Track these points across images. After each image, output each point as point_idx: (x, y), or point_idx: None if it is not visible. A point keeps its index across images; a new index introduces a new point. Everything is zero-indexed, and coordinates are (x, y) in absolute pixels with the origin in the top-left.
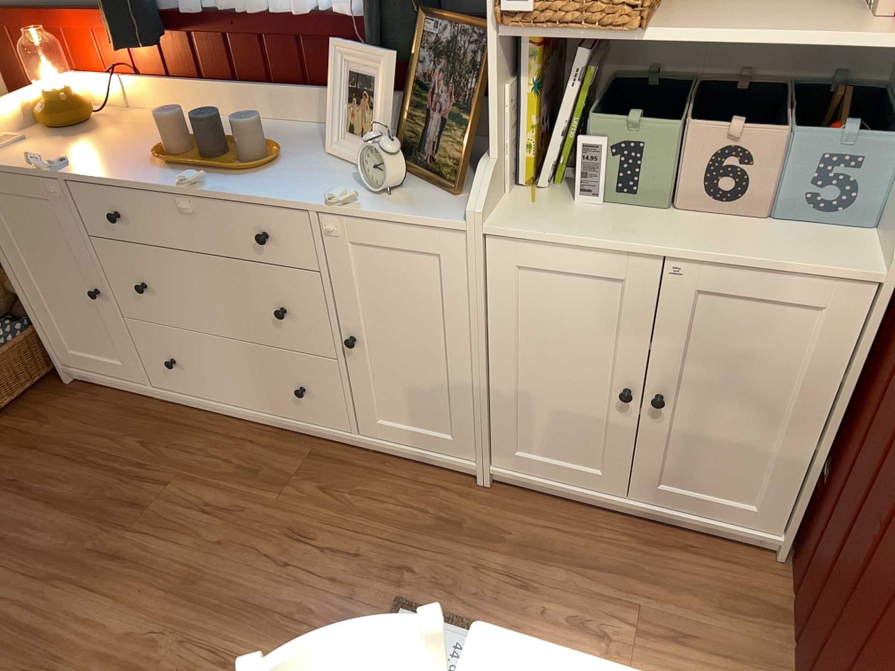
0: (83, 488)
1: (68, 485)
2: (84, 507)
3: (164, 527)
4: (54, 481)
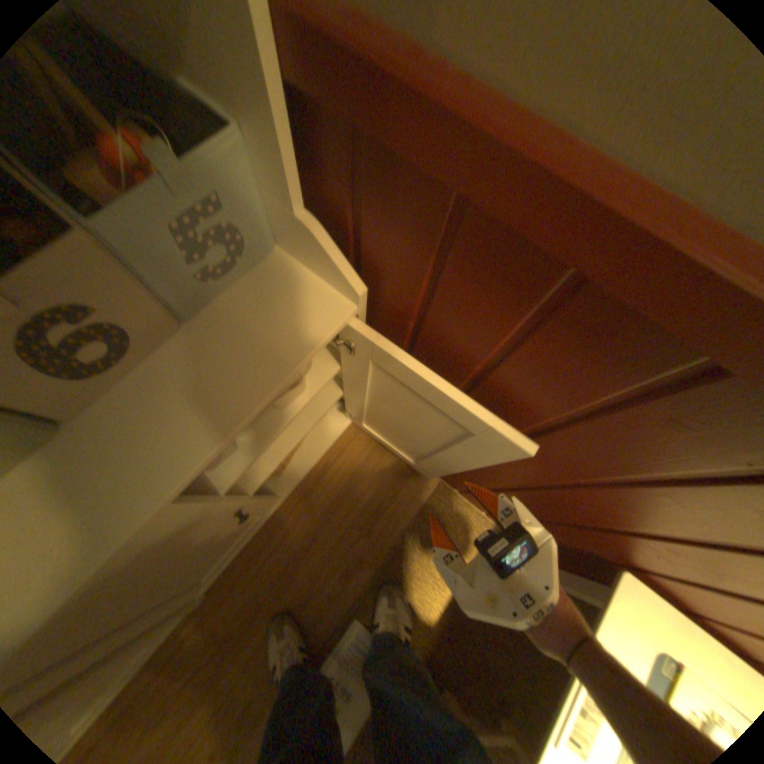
0: None
1: None
2: None
3: None
4: None
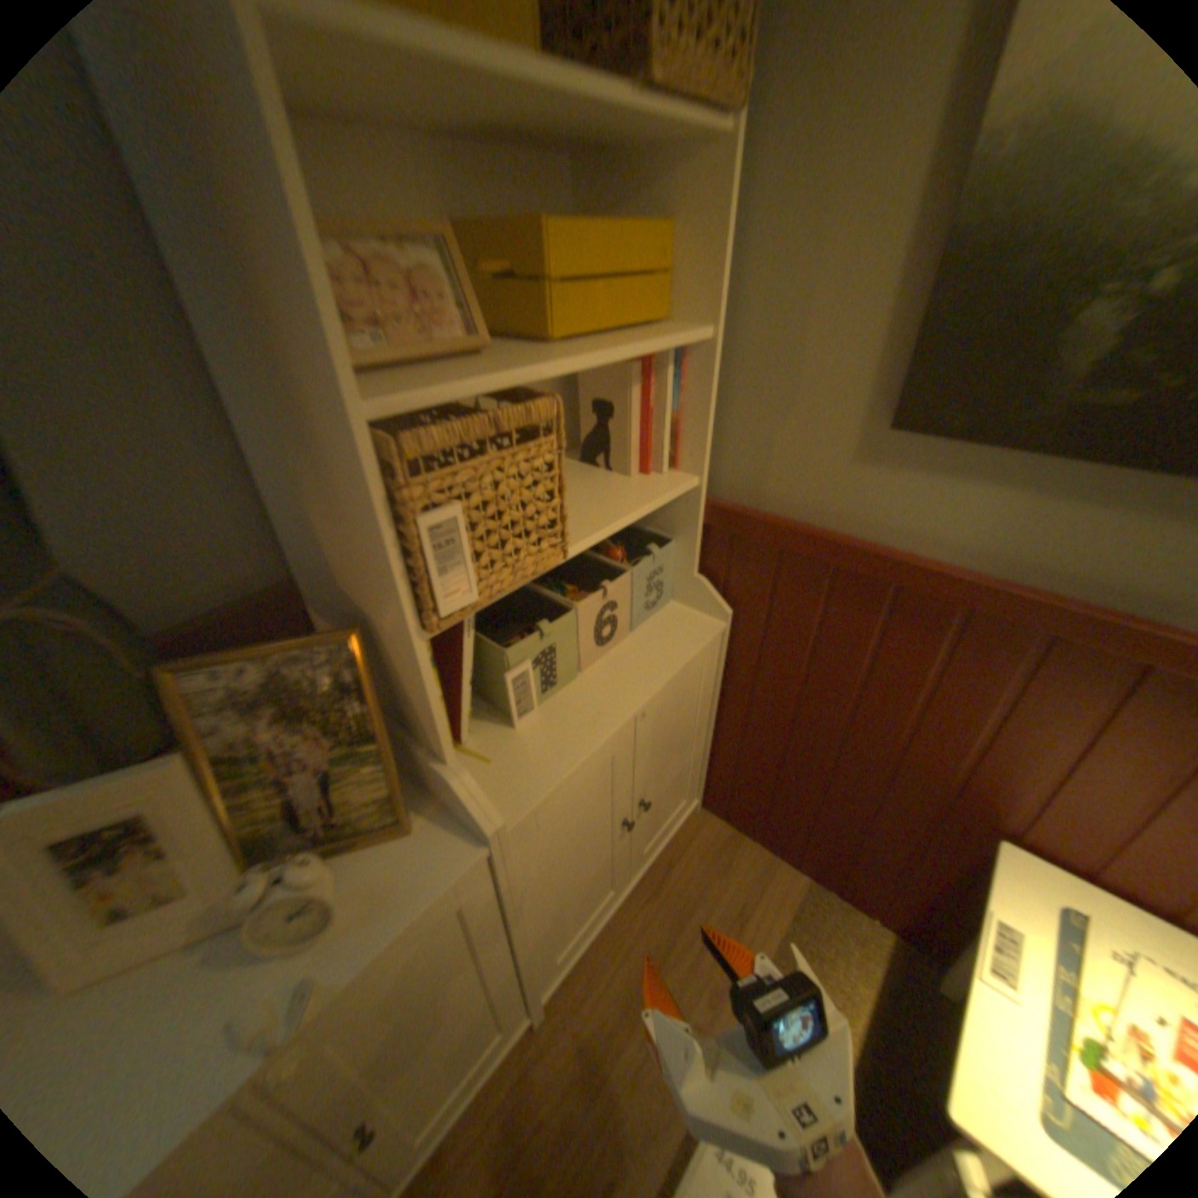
0: None
1: None
2: None
3: None
4: None
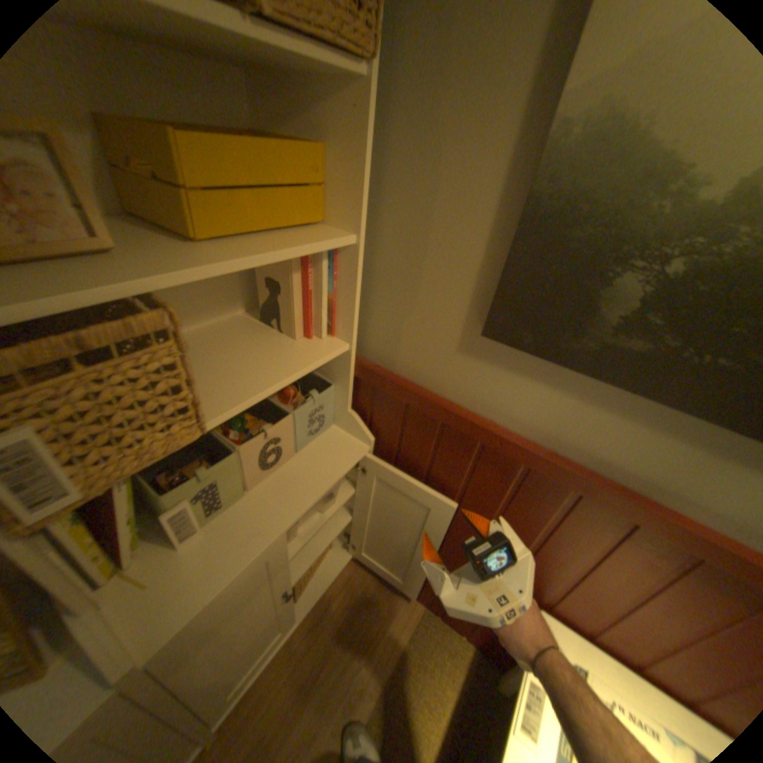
0: None
1: None
2: None
3: None
4: None
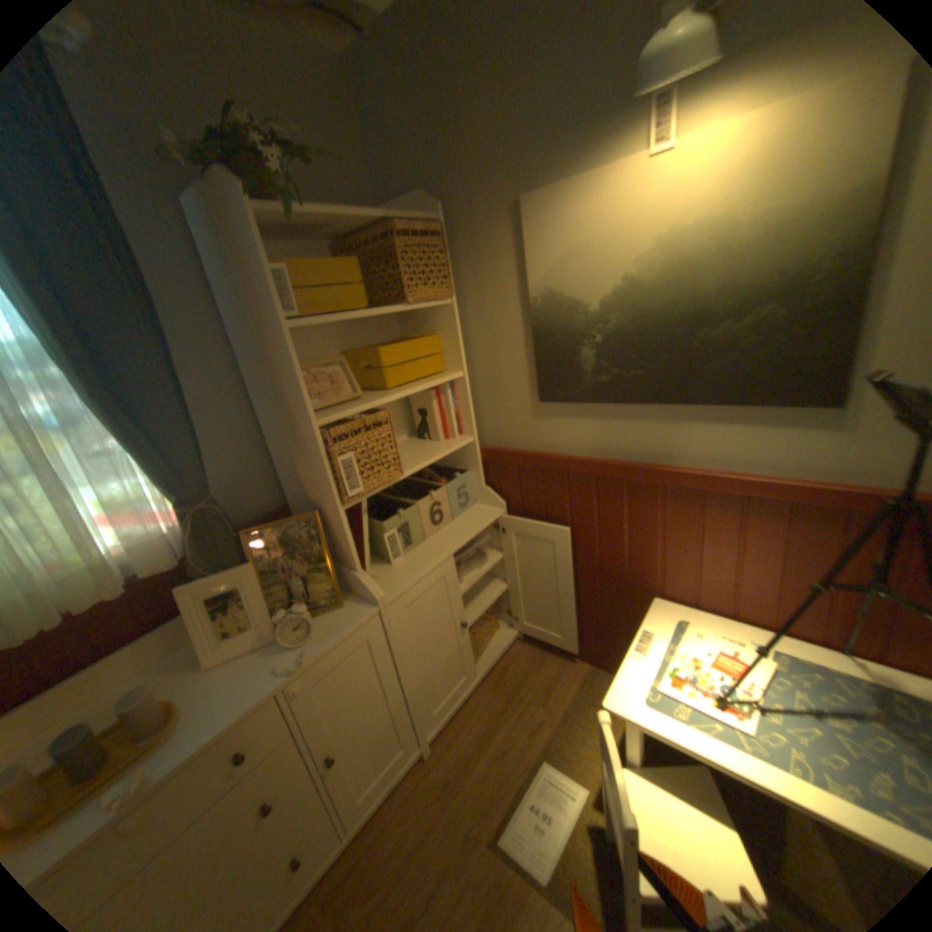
0: None
1: None
2: None
3: None
4: None
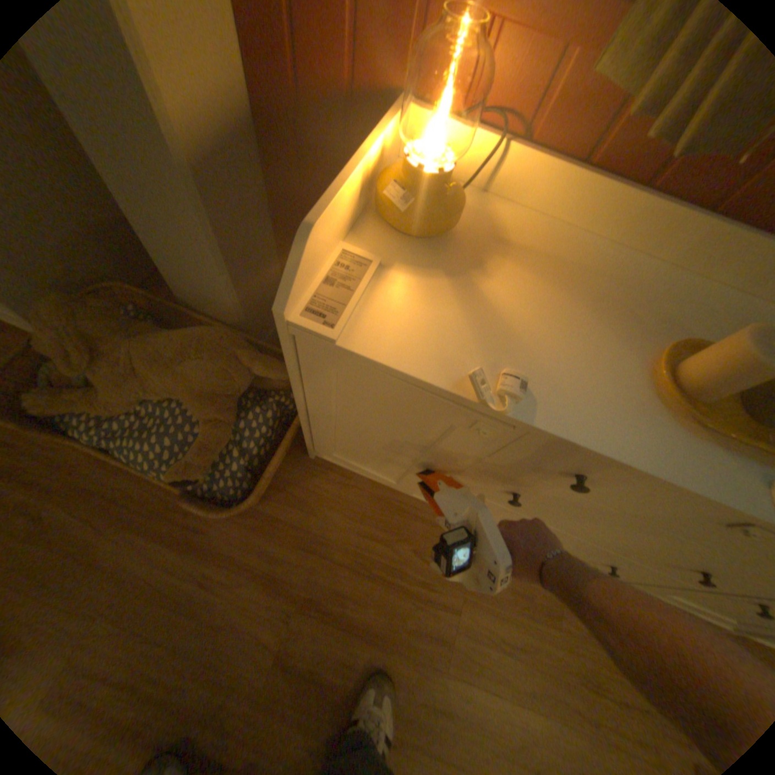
0: (378, 621)
1: (361, 615)
2: (389, 649)
3: (475, 680)
4: (344, 609)
